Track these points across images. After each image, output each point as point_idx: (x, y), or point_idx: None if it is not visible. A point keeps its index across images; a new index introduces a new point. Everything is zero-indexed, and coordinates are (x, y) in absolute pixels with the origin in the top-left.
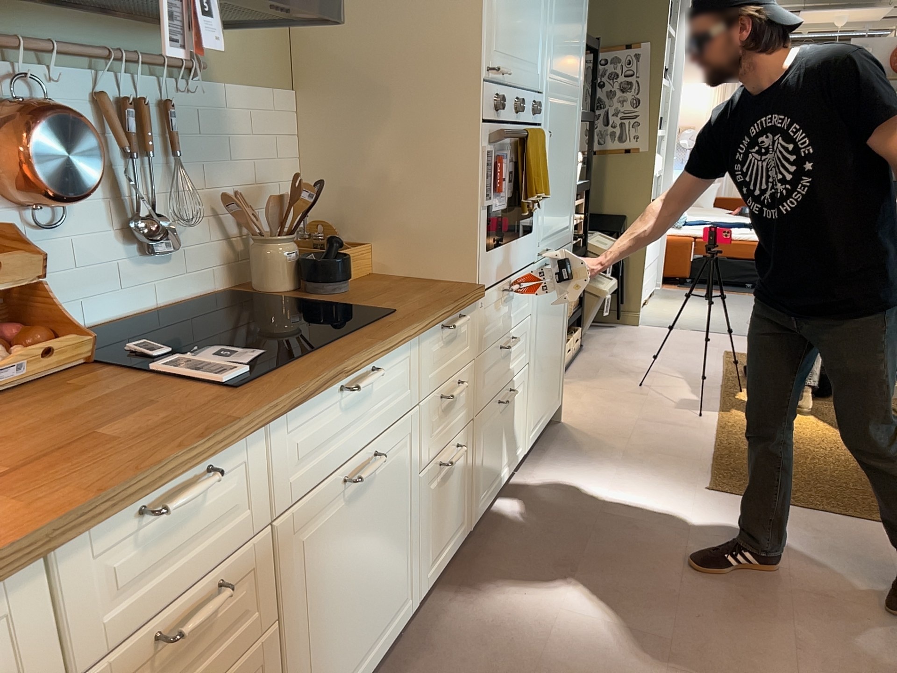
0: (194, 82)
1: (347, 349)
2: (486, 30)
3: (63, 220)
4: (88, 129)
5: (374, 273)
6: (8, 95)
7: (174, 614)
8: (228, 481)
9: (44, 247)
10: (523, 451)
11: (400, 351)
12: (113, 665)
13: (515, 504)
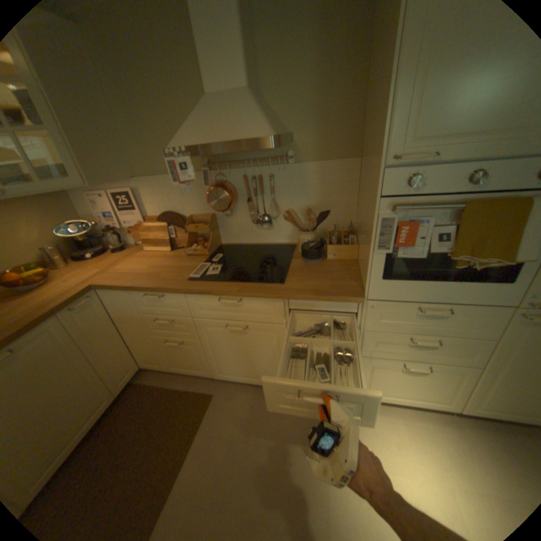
0: (287, 164)
1: (228, 287)
2: (392, 124)
3: (234, 213)
4: (225, 191)
5: (356, 260)
6: (219, 179)
7: (162, 317)
8: (174, 300)
9: (229, 220)
10: (456, 410)
11: (265, 300)
12: (149, 316)
13: (417, 423)
